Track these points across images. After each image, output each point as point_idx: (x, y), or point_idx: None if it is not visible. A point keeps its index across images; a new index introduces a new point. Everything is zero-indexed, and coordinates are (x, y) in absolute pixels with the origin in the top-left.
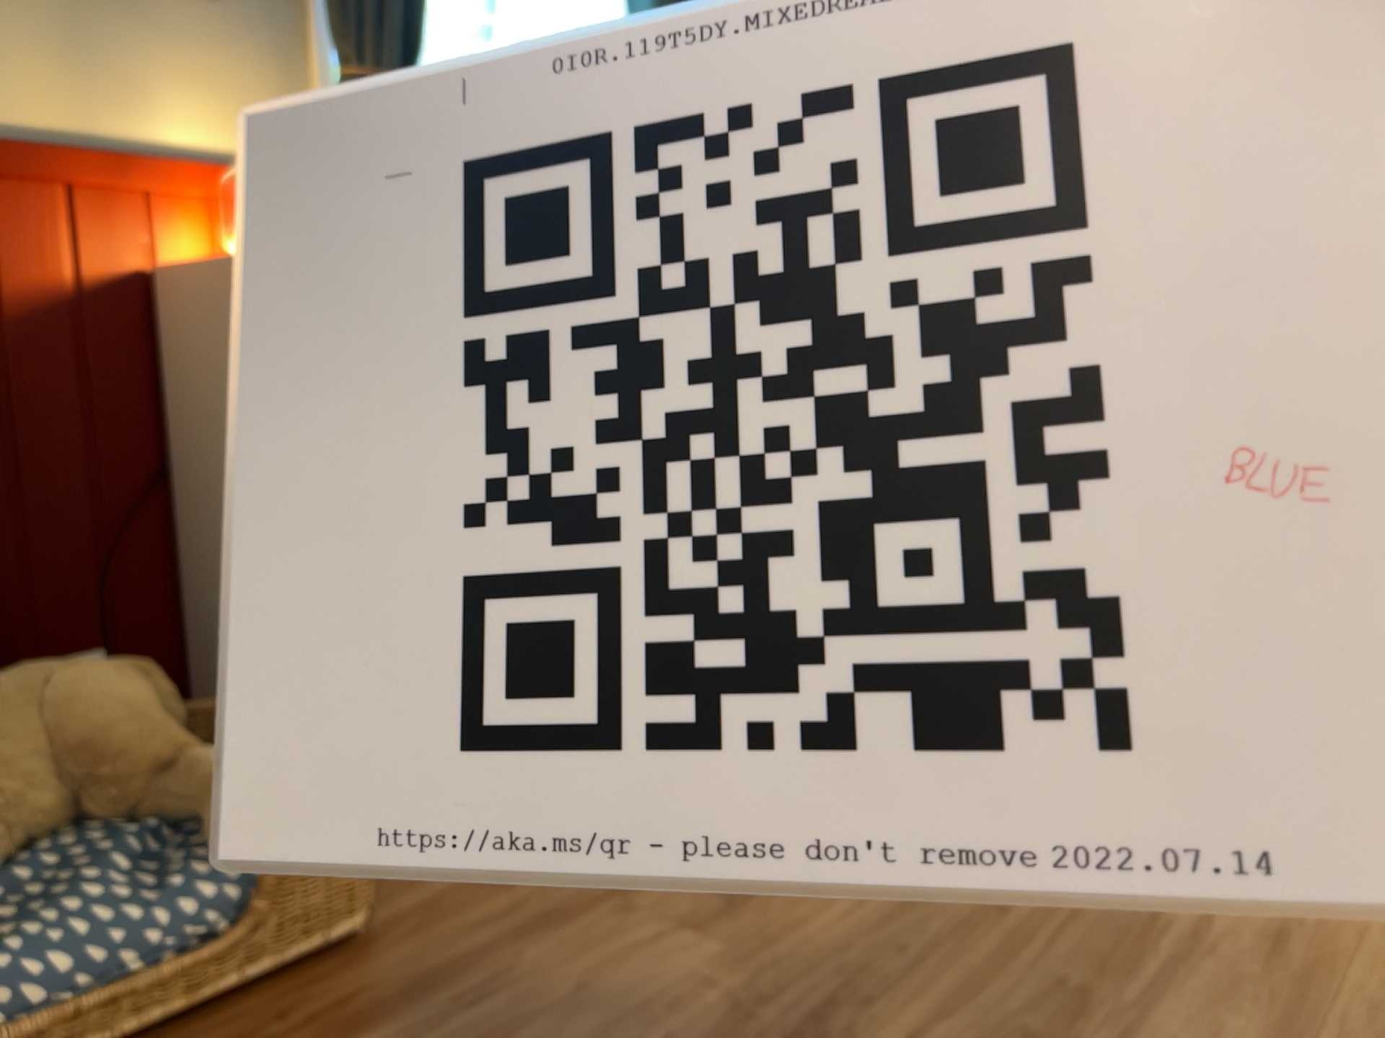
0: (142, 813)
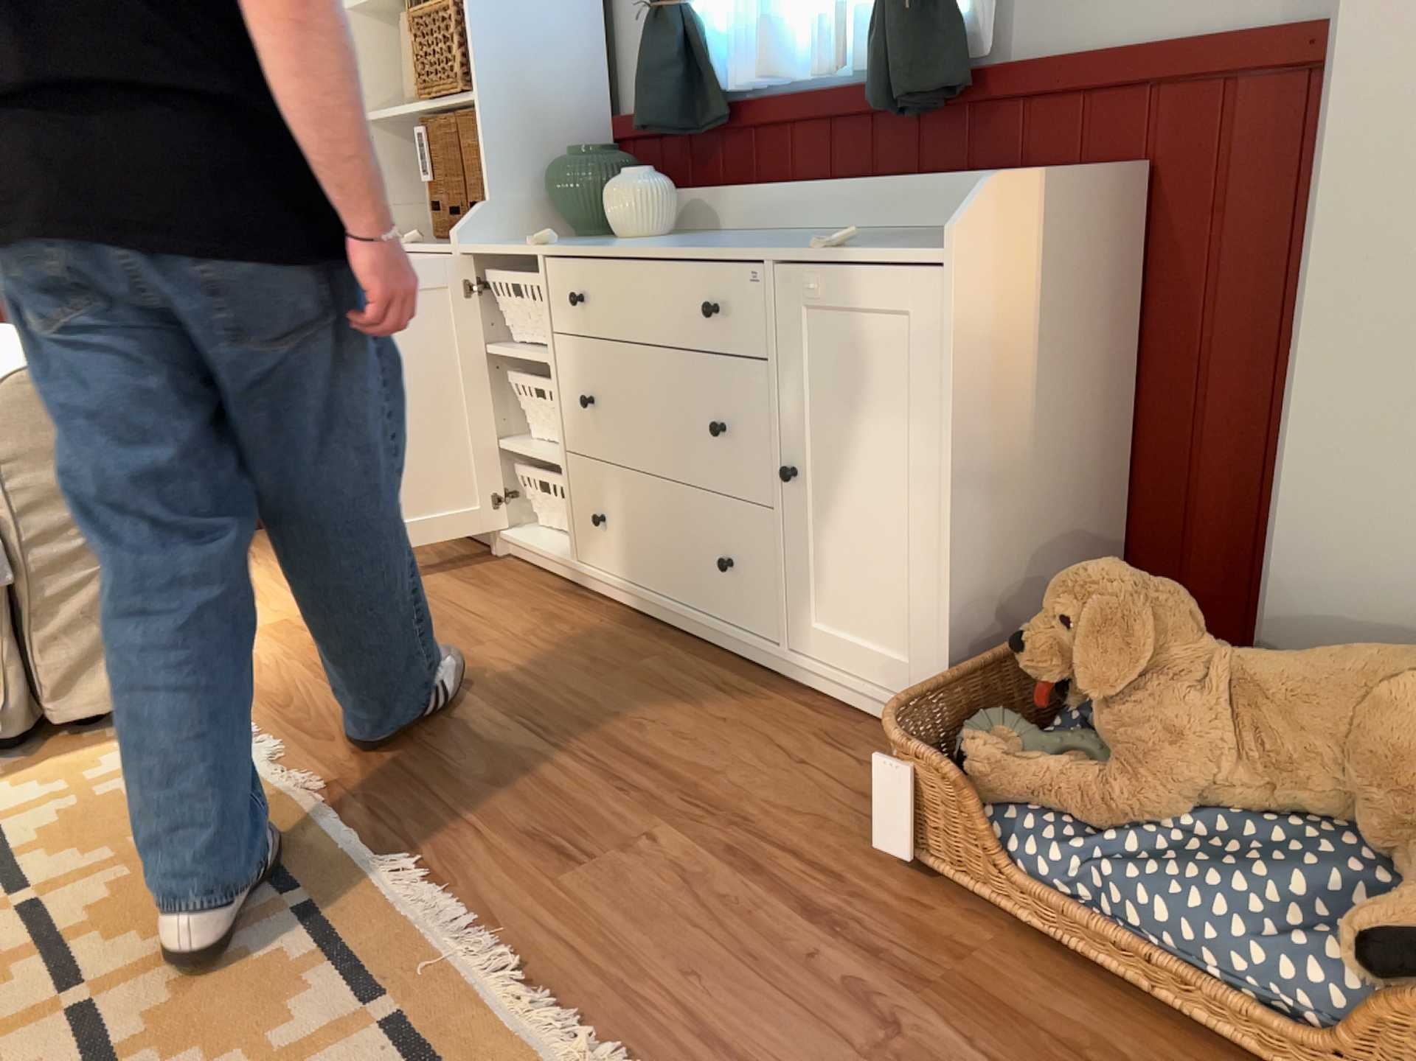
0: (1402, 863)
